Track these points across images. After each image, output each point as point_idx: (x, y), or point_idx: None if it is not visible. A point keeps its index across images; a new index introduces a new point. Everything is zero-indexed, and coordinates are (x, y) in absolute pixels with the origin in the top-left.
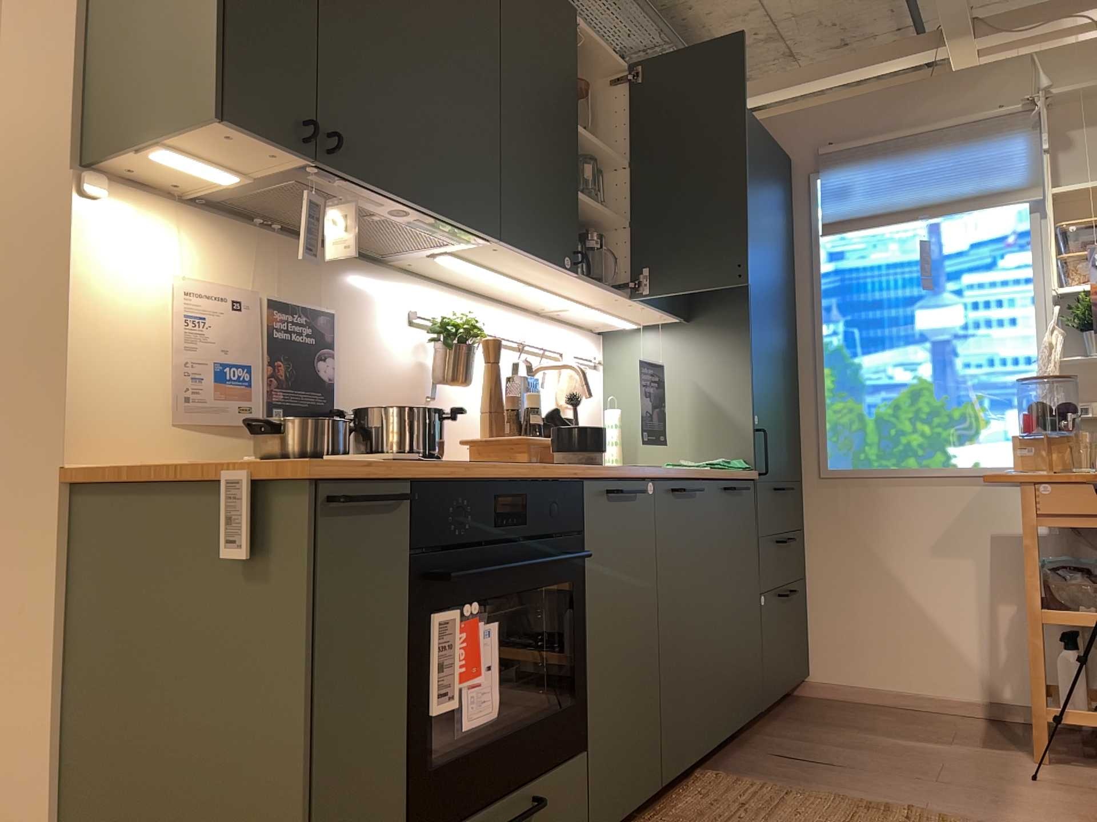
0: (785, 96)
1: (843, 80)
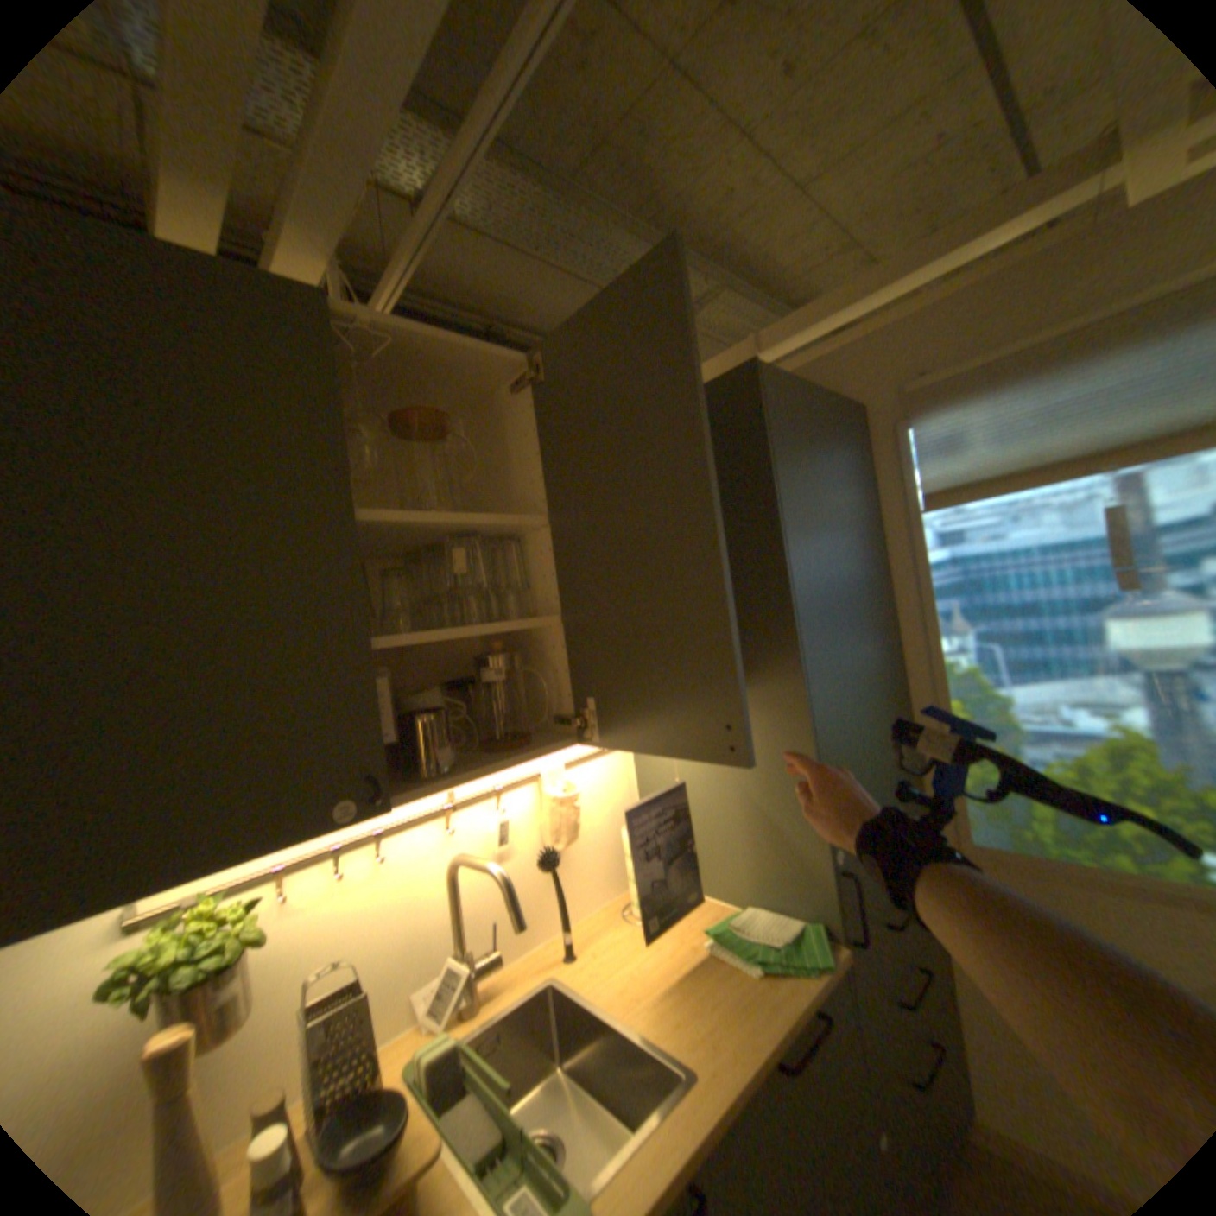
0: (848, 314)
1: (934, 268)
